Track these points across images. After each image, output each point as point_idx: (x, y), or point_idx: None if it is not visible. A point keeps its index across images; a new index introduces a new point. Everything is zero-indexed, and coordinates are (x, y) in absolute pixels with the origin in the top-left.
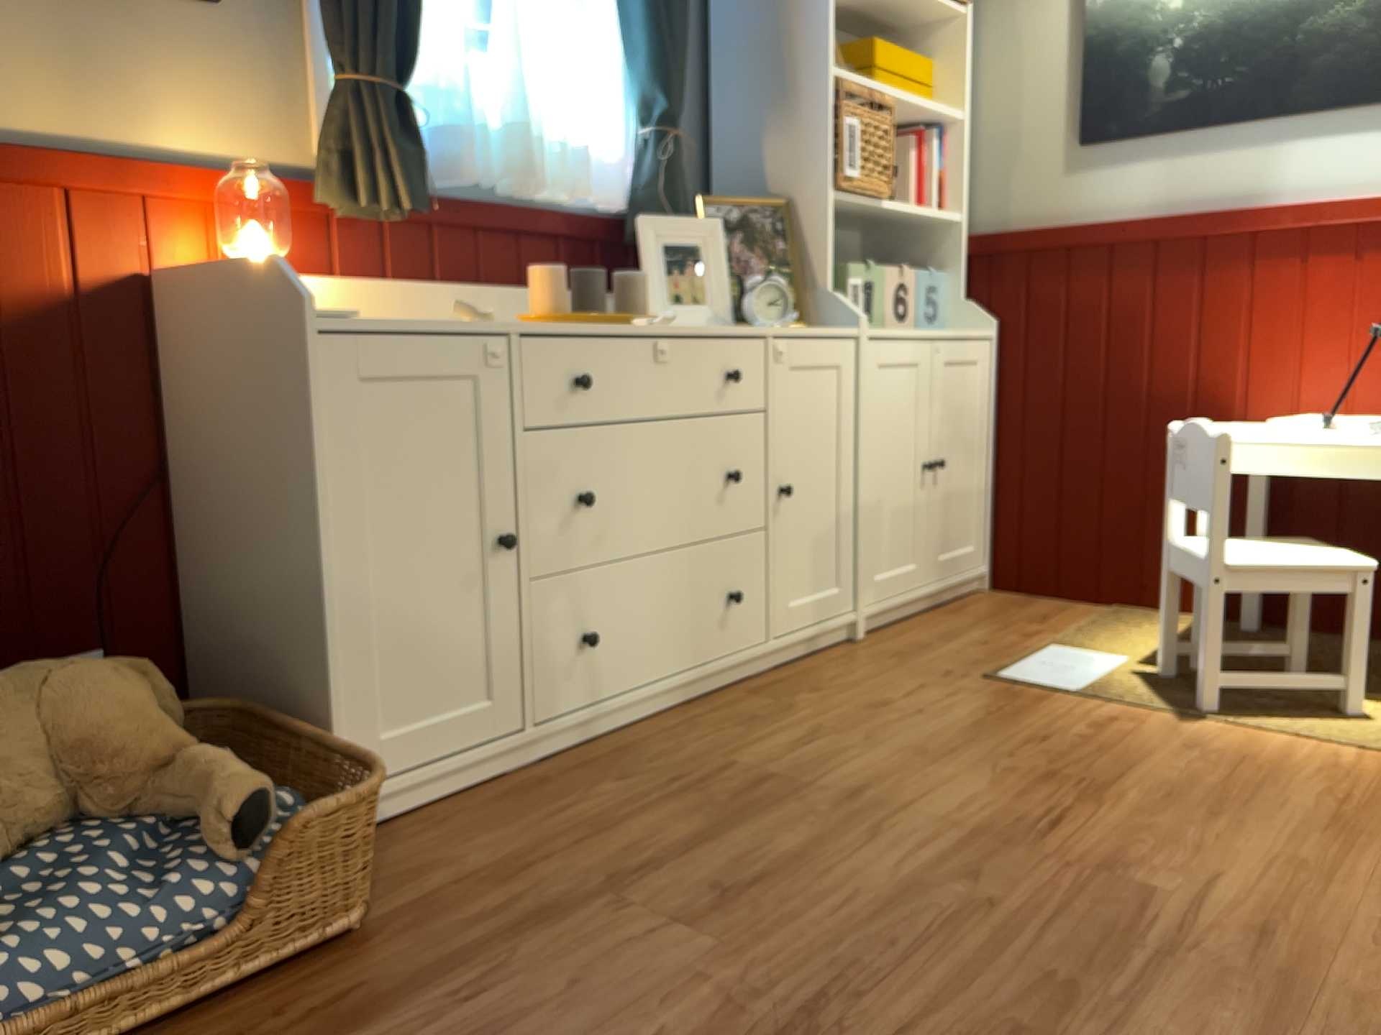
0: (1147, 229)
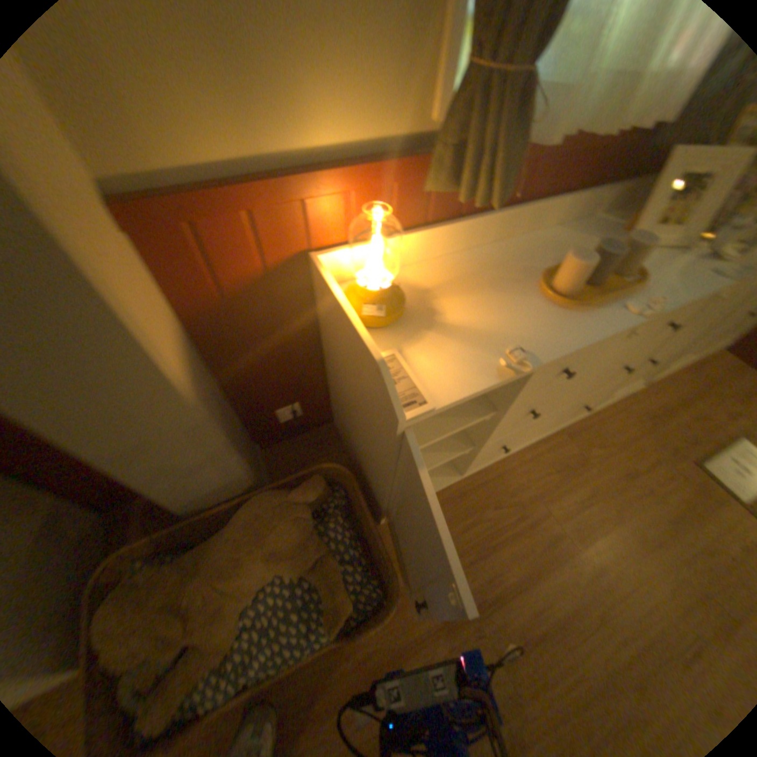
0: None
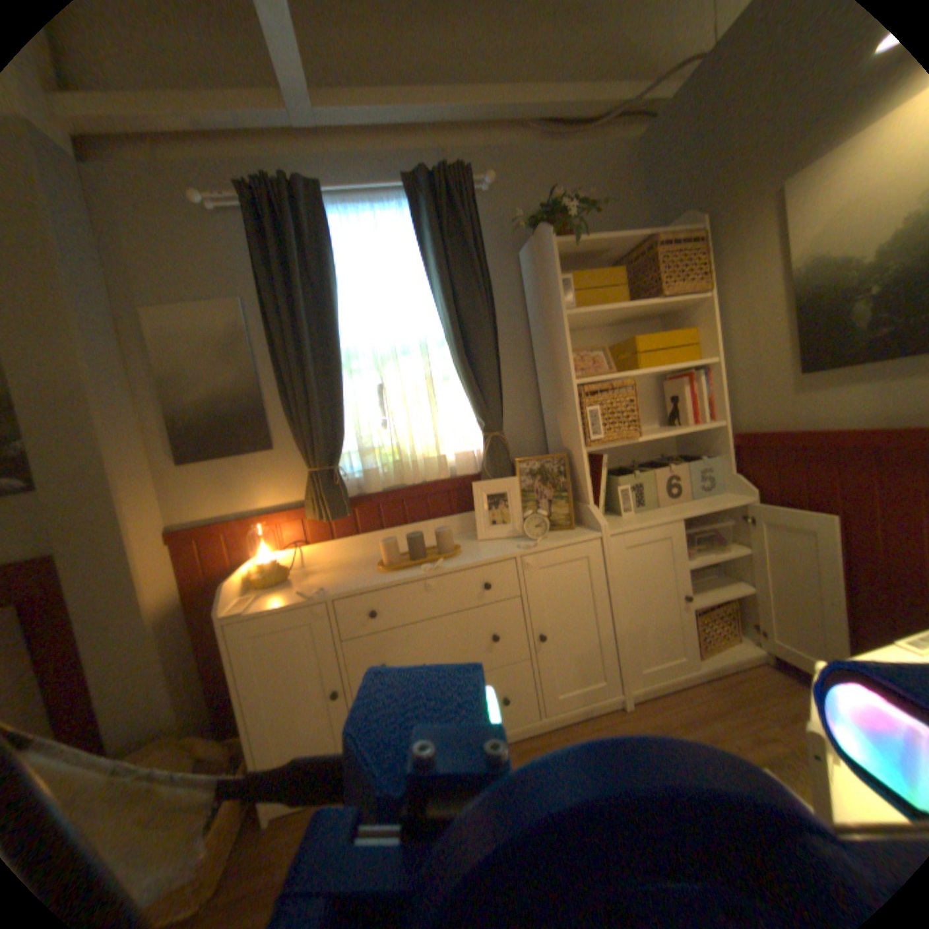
0: (865, 438)
